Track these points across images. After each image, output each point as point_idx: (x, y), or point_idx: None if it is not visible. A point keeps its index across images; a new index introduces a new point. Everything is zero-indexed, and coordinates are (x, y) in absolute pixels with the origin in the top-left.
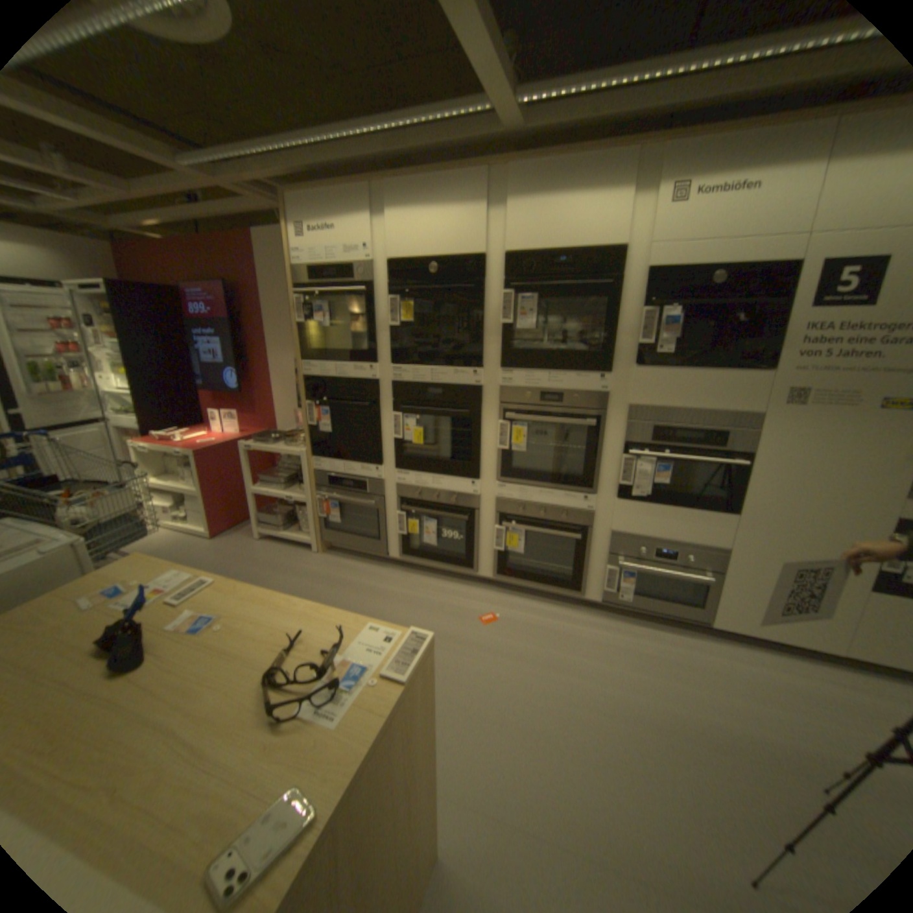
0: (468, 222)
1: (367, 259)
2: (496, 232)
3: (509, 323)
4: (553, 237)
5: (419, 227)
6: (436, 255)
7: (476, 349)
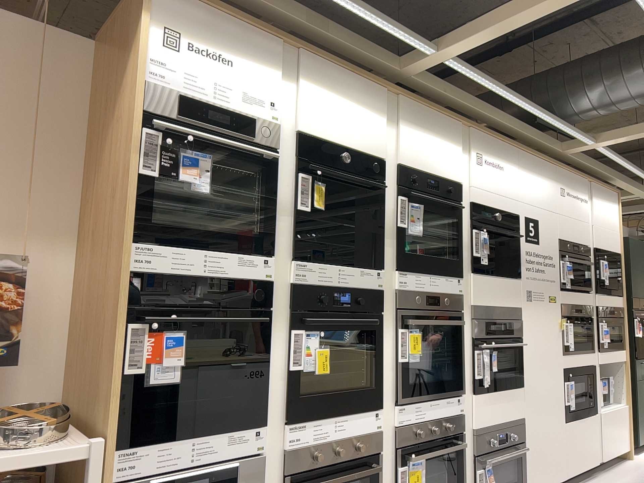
0: (373, 129)
1: (277, 123)
2: (388, 145)
3: (402, 225)
4: (424, 164)
5: (335, 114)
6: (348, 147)
7: (375, 247)
